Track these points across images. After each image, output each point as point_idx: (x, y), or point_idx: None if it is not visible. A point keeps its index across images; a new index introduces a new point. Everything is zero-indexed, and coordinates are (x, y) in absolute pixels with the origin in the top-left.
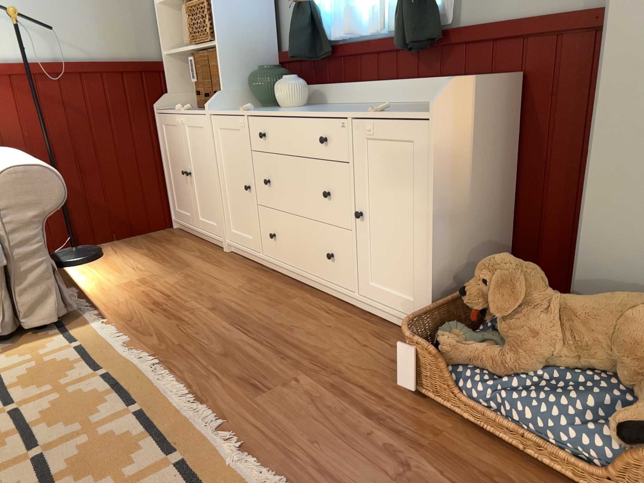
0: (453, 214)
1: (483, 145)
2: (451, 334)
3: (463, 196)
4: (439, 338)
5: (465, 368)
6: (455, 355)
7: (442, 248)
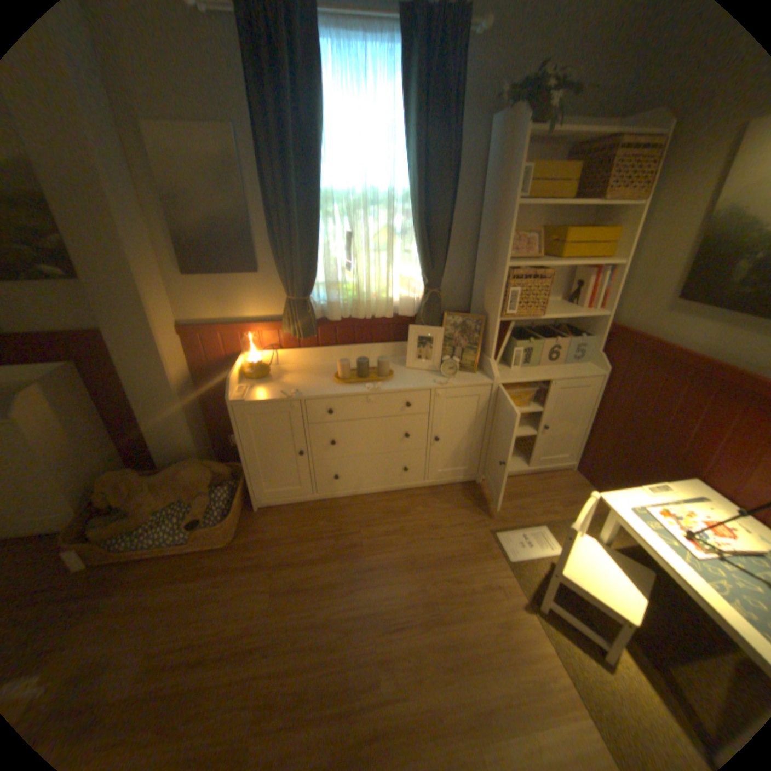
0: (63, 460)
1: (65, 412)
2: (95, 526)
3: (65, 447)
4: (87, 535)
5: (110, 540)
6: (101, 538)
7: (66, 481)
